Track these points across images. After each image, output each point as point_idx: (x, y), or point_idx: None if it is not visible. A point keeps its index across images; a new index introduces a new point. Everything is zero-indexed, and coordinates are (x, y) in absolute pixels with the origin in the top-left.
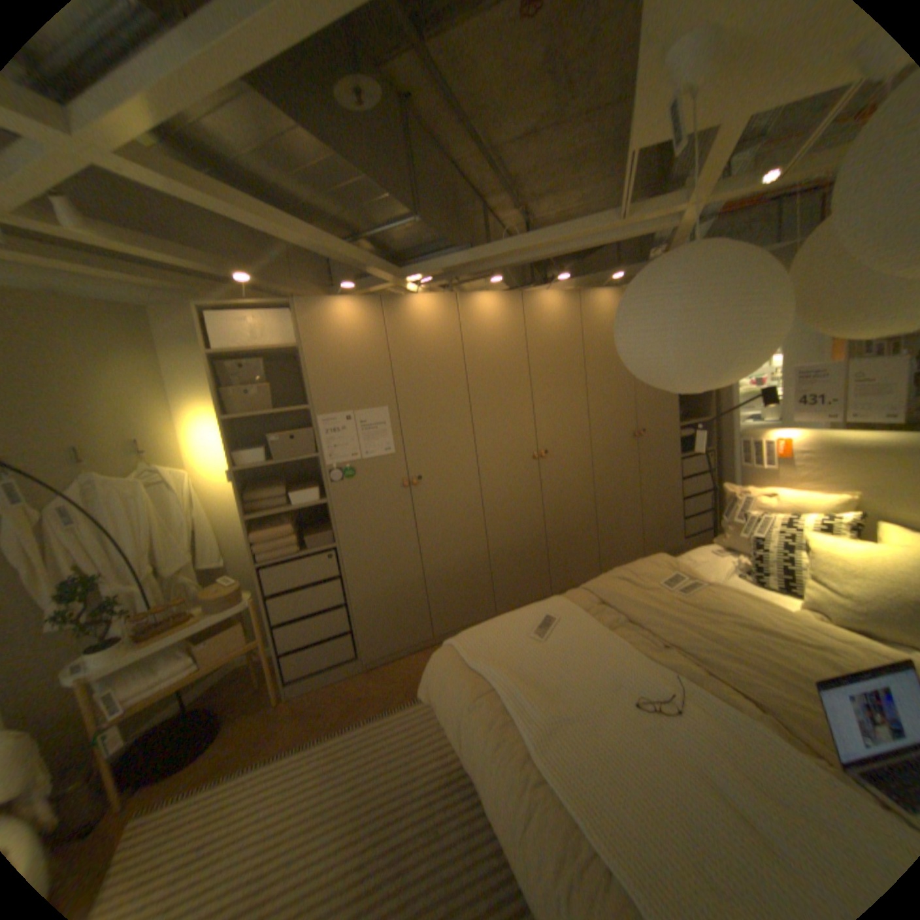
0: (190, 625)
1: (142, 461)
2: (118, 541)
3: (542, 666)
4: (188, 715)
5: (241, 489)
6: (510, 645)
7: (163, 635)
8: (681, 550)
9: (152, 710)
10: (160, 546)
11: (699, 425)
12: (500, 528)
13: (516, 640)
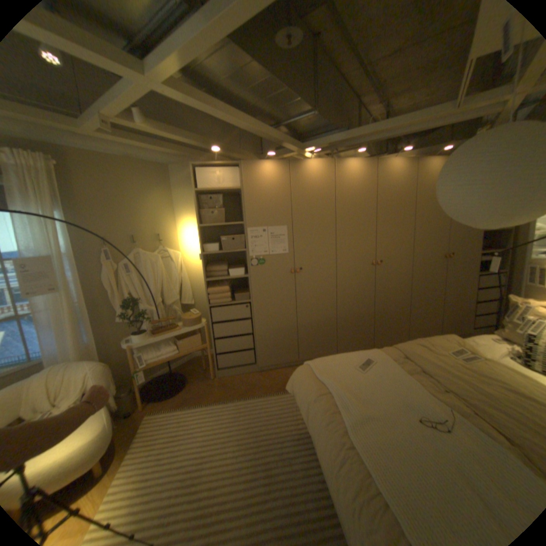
0: (177, 330)
1: (161, 245)
2: (148, 284)
3: (362, 386)
4: (172, 374)
5: (205, 264)
6: (344, 371)
7: (165, 333)
8: (470, 336)
9: (157, 368)
10: (166, 289)
11: (497, 253)
12: (346, 304)
13: (348, 369)
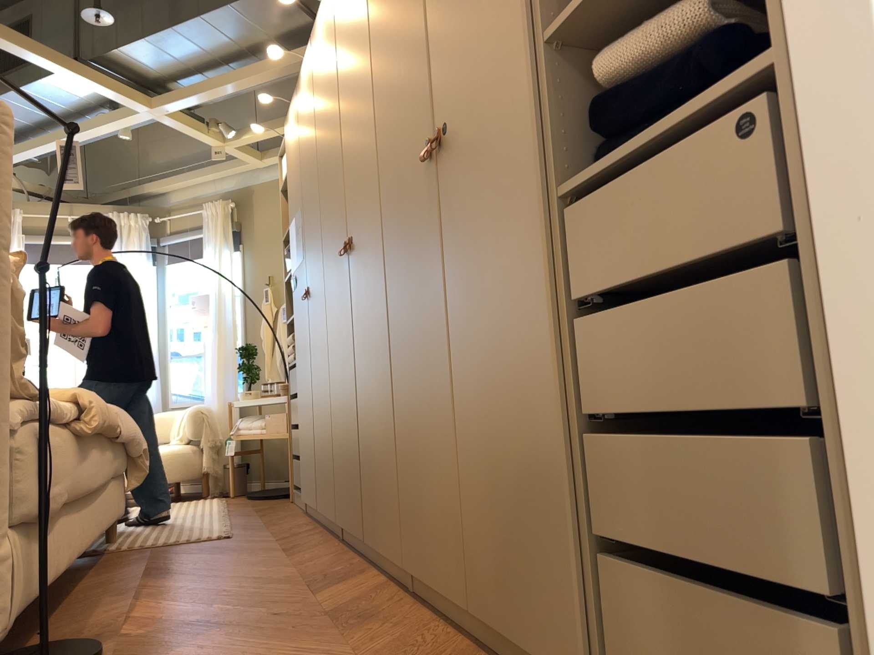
0: (276, 397)
1: None
2: None
3: None
4: None
5: None
6: None
7: (271, 398)
8: None
9: None
10: None
11: None
12: (337, 370)
13: None
